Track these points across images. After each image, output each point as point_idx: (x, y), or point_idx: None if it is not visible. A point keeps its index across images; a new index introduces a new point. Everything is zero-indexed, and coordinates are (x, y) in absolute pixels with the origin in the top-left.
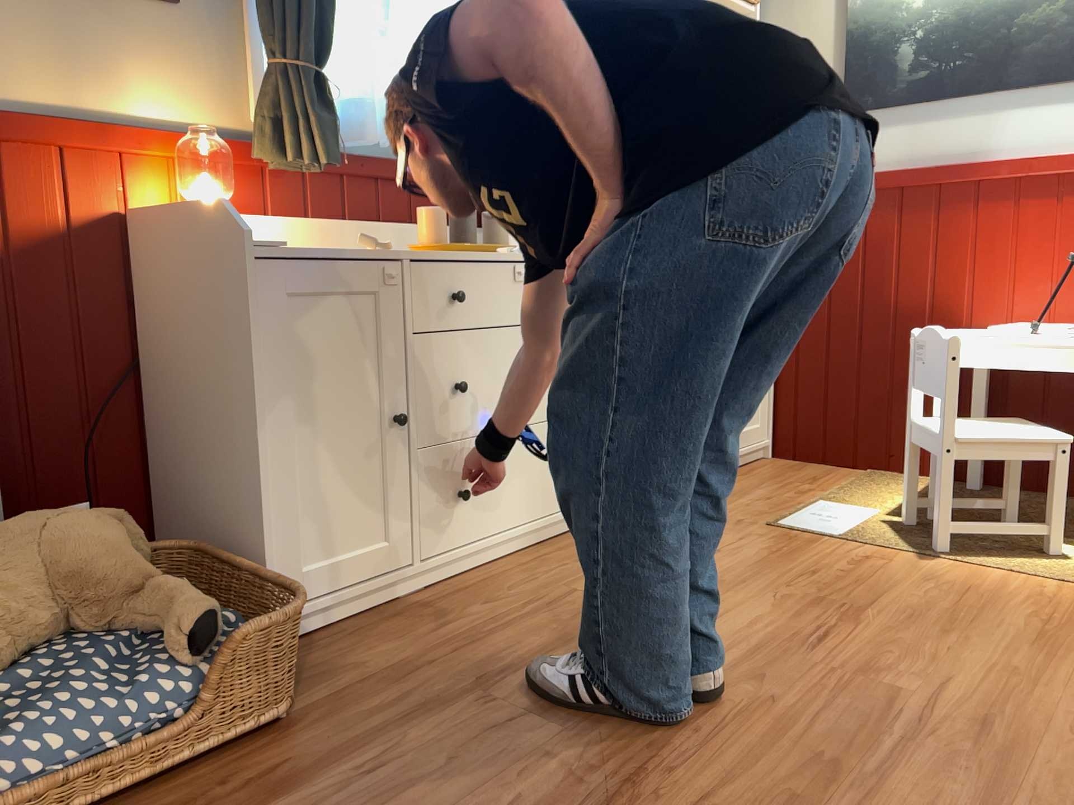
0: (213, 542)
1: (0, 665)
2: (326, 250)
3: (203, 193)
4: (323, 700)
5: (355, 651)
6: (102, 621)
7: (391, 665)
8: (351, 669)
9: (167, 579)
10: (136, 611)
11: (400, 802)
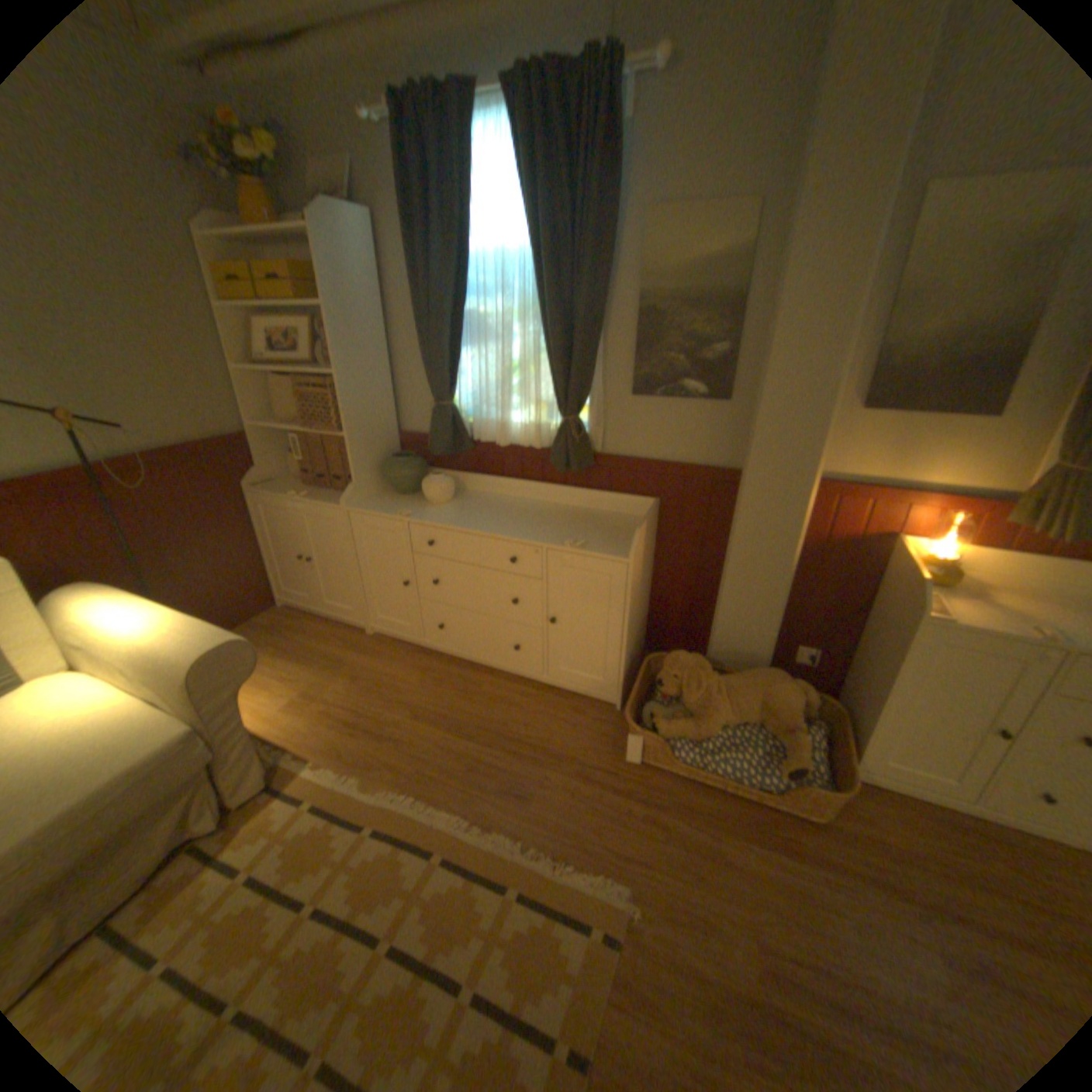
0: (857, 713)
1: (733, 726)
2: (999, 624)
3: (947, 543)
4: (848, 833)
5: (892, 821)
6: (774, 732)
7: (900, 849)
8: (879, 829)
9: (804, 737)
10: (786, 739)
11: (828, 915)
